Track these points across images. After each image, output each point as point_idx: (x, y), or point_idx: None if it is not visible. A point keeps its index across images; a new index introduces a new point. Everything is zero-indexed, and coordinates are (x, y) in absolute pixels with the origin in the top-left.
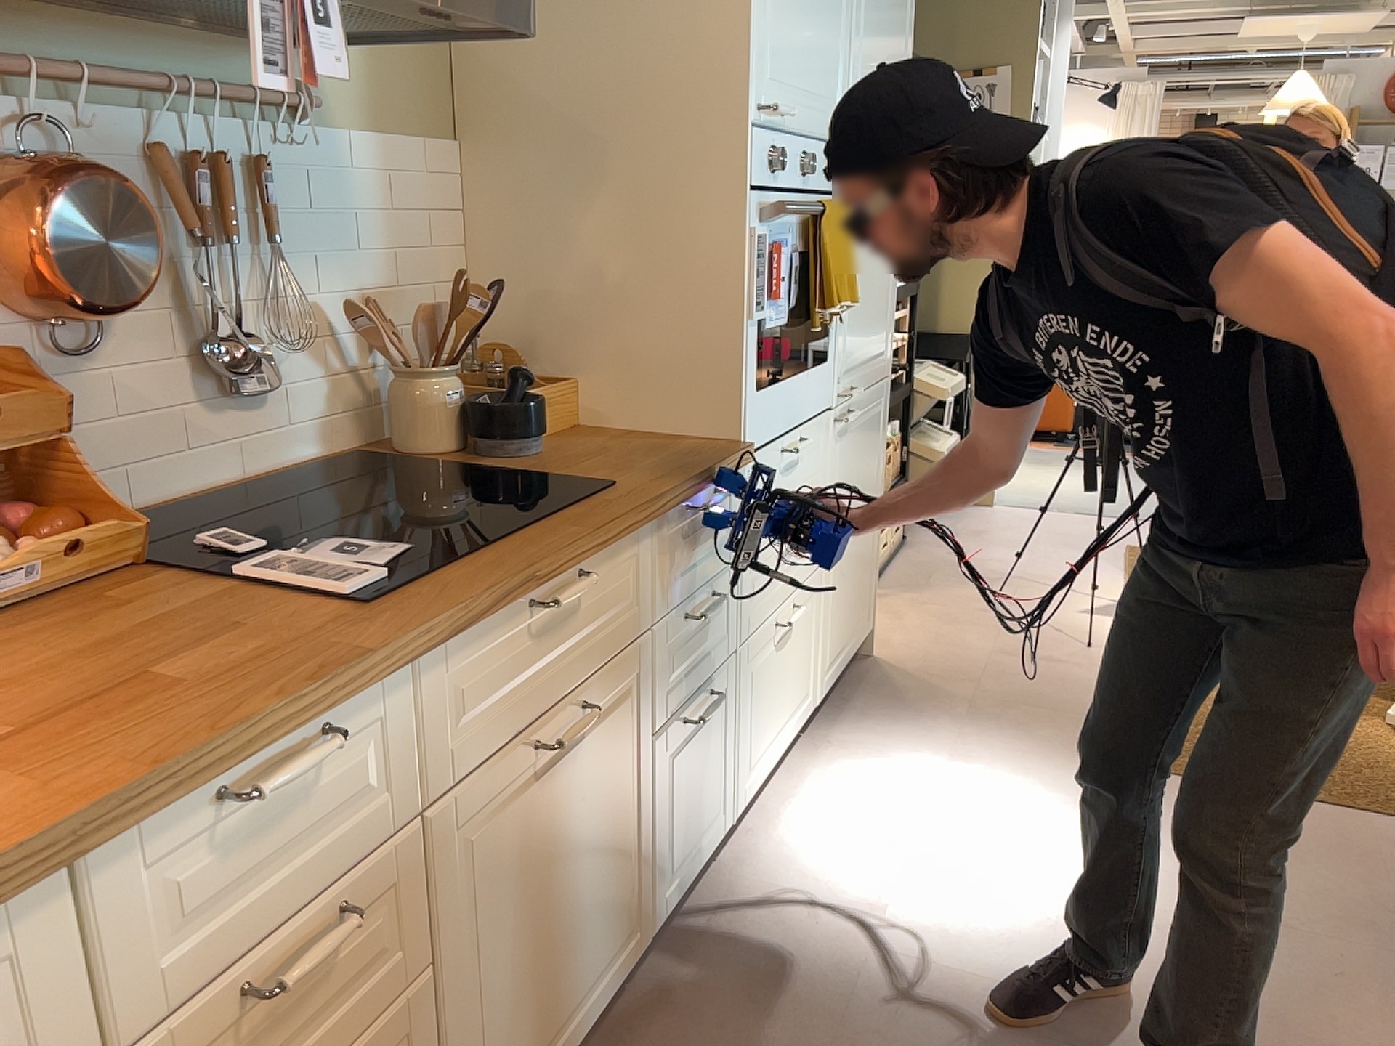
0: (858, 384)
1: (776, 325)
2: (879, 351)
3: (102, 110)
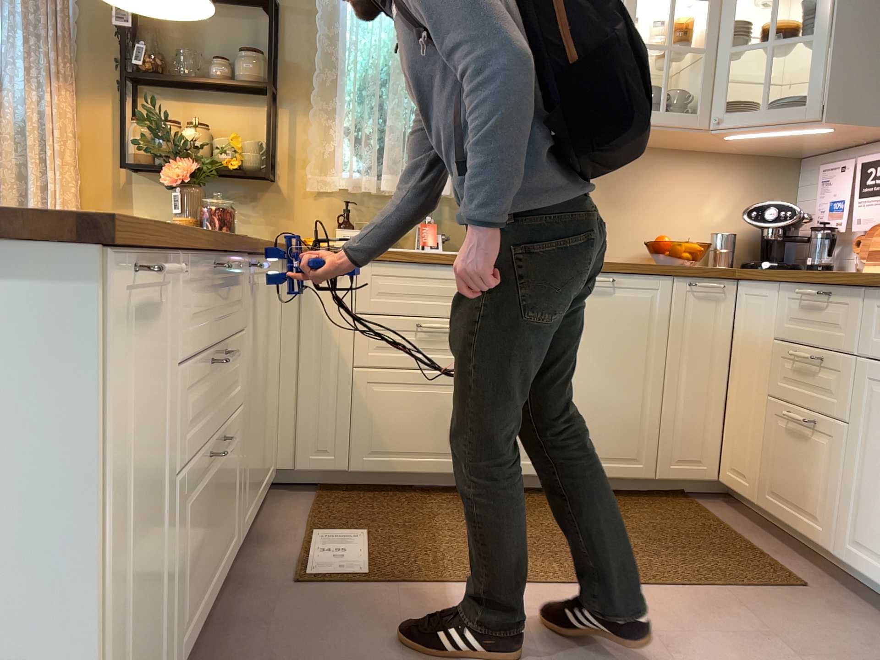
0: None
1: None
2: None
3: None
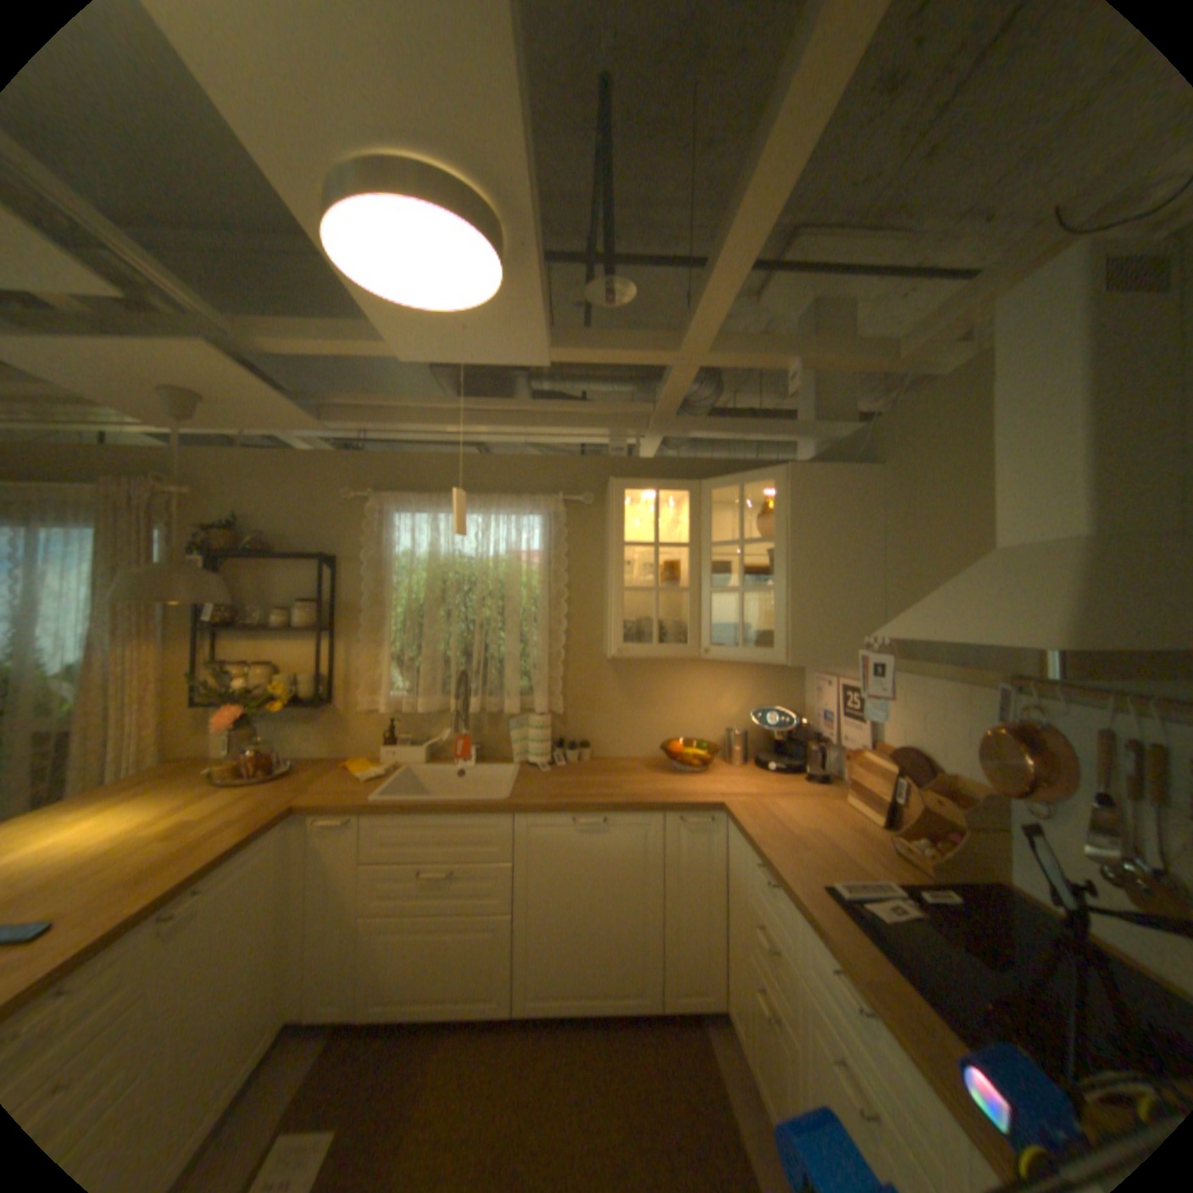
0: None
1: None
2: None
3: (1081, 706)
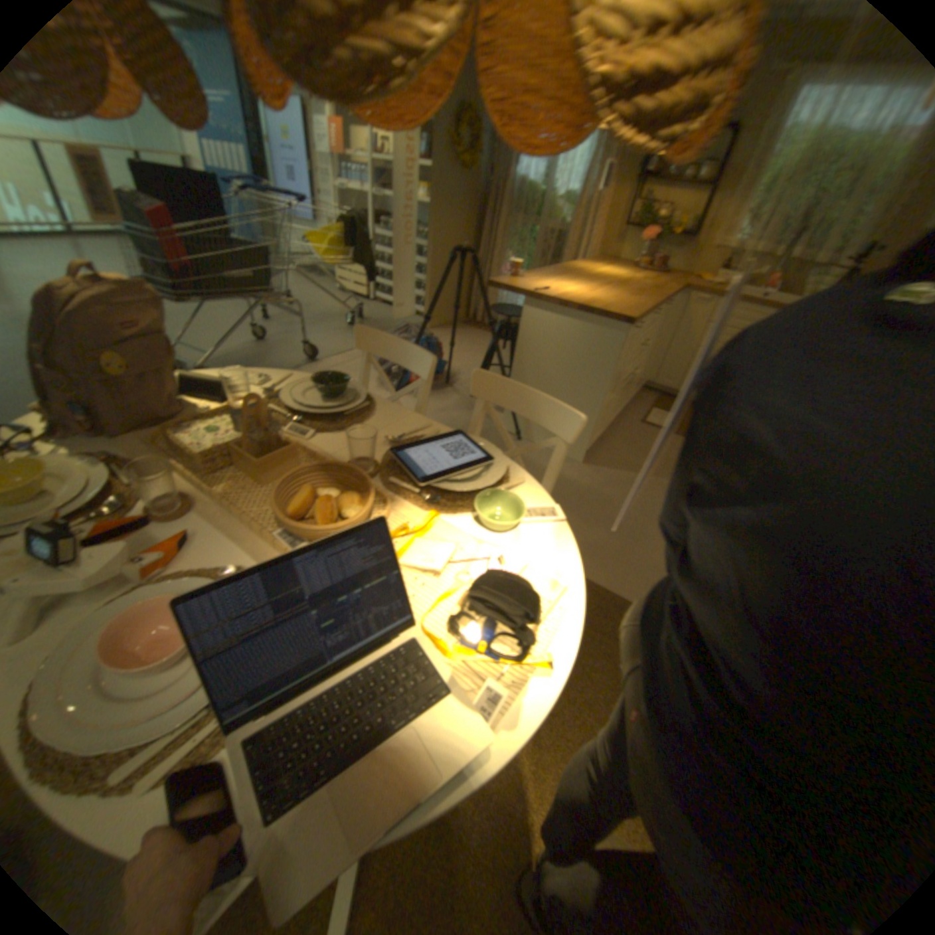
0: None
1: None
2: None
3: None
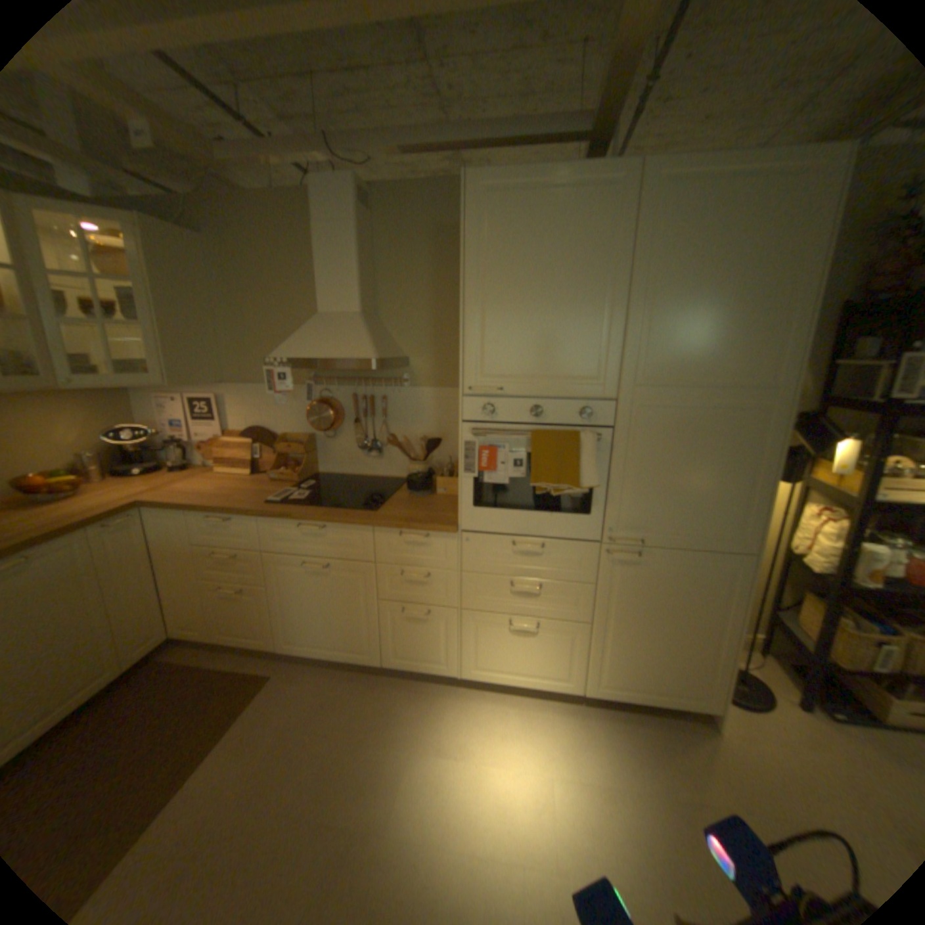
0: (662, 541)
1: (494, 481)
2: (722, 531)
3: (342, 386)
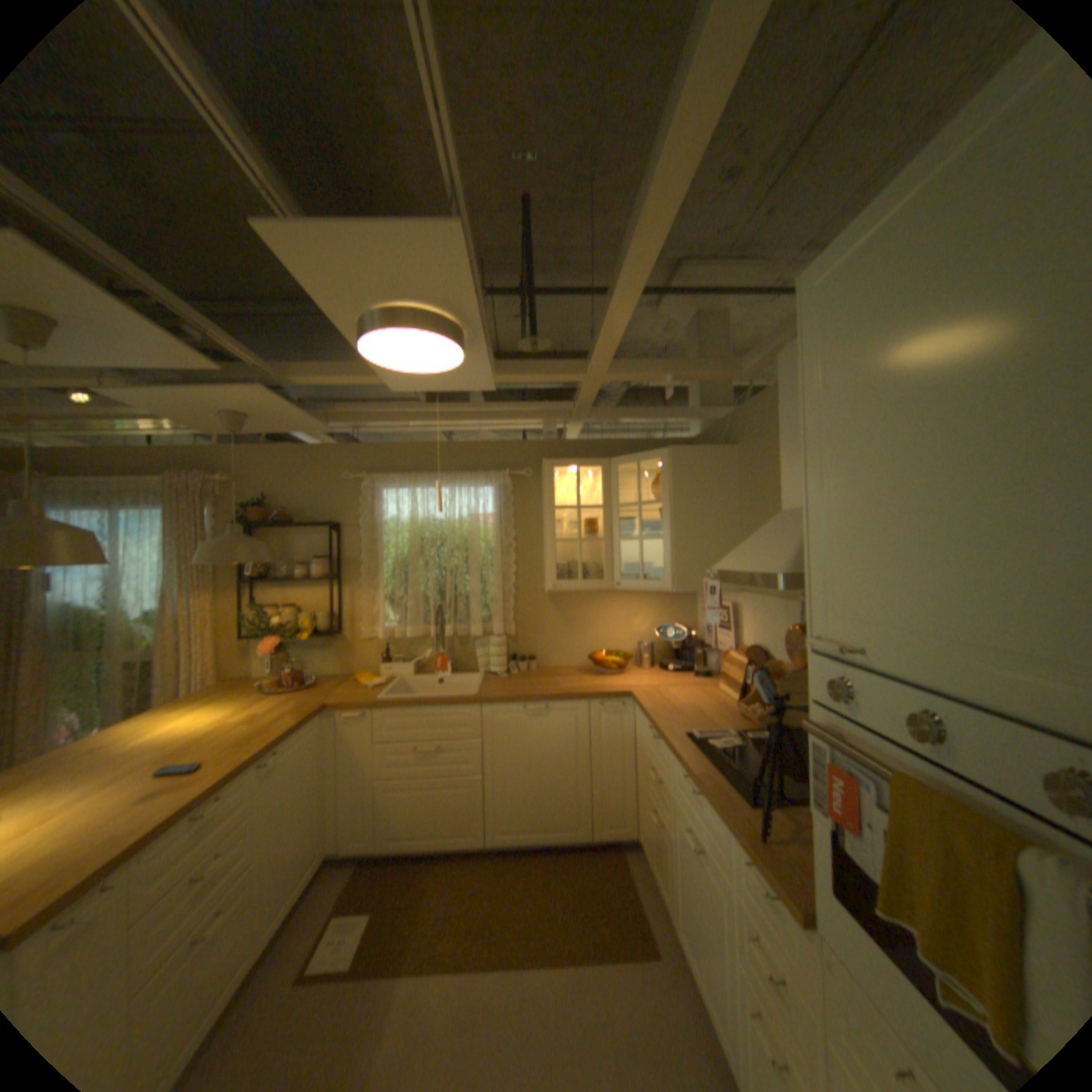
0: None
1: (861, 867)
2: None
3: None
